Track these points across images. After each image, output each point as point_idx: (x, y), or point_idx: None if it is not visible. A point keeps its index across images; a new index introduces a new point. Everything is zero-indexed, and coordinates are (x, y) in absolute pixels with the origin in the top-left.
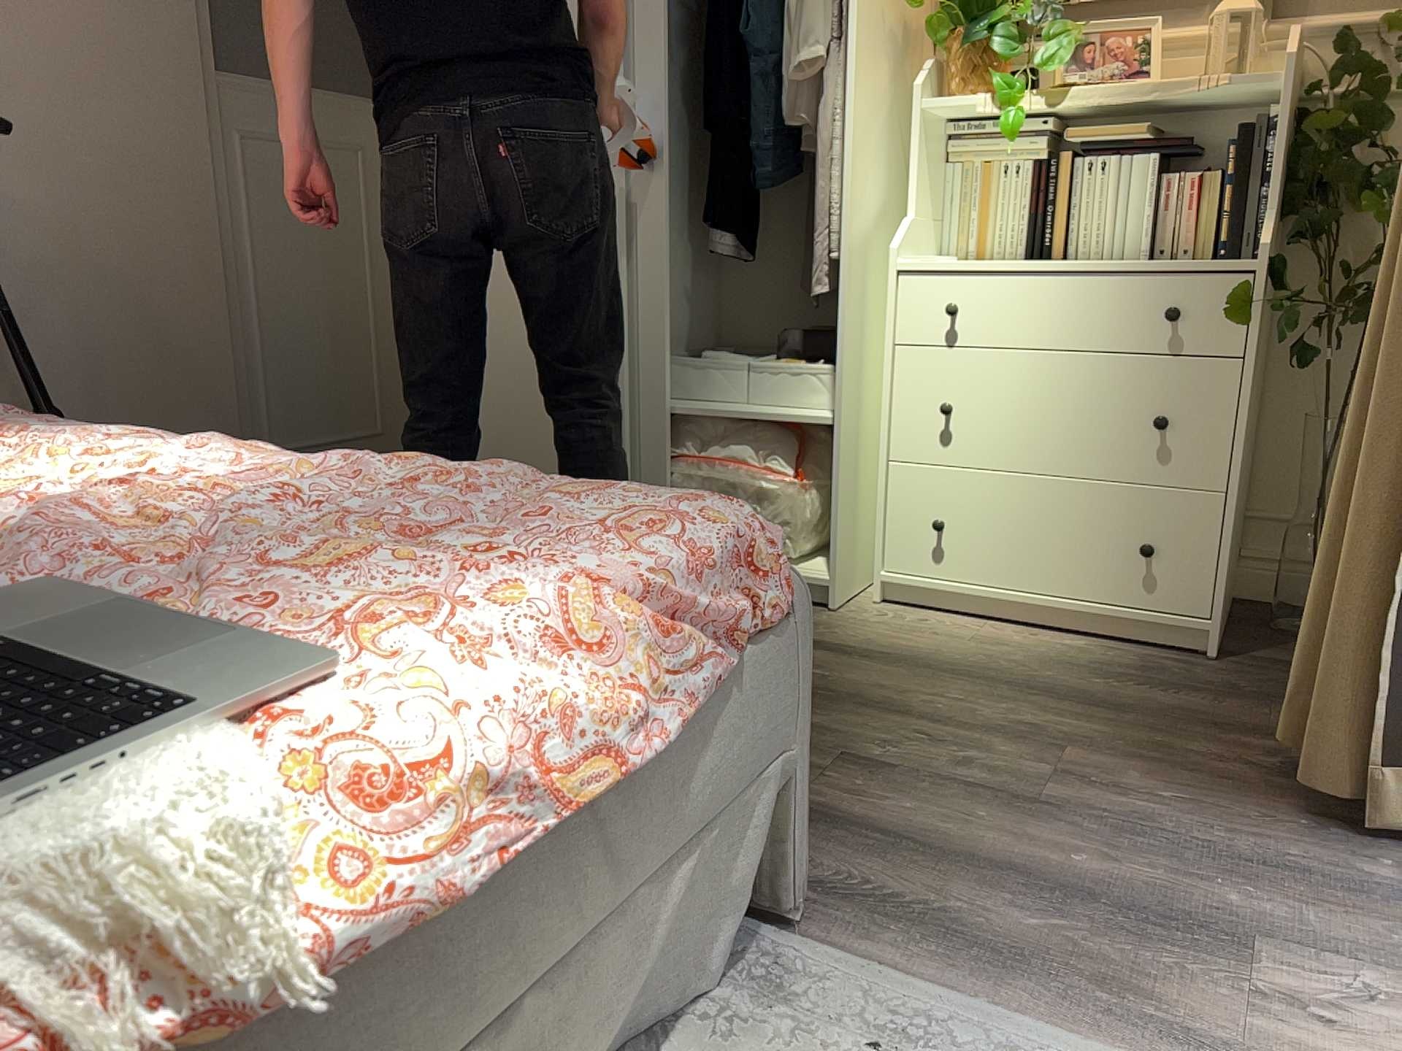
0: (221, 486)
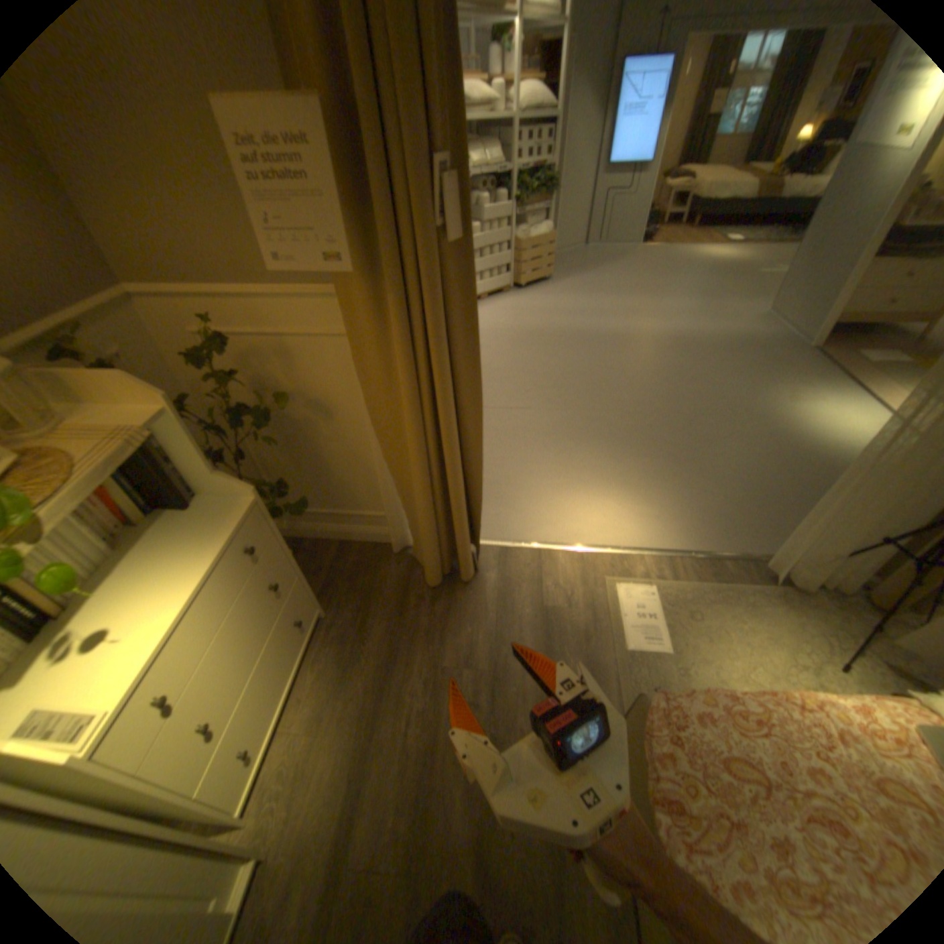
0: None
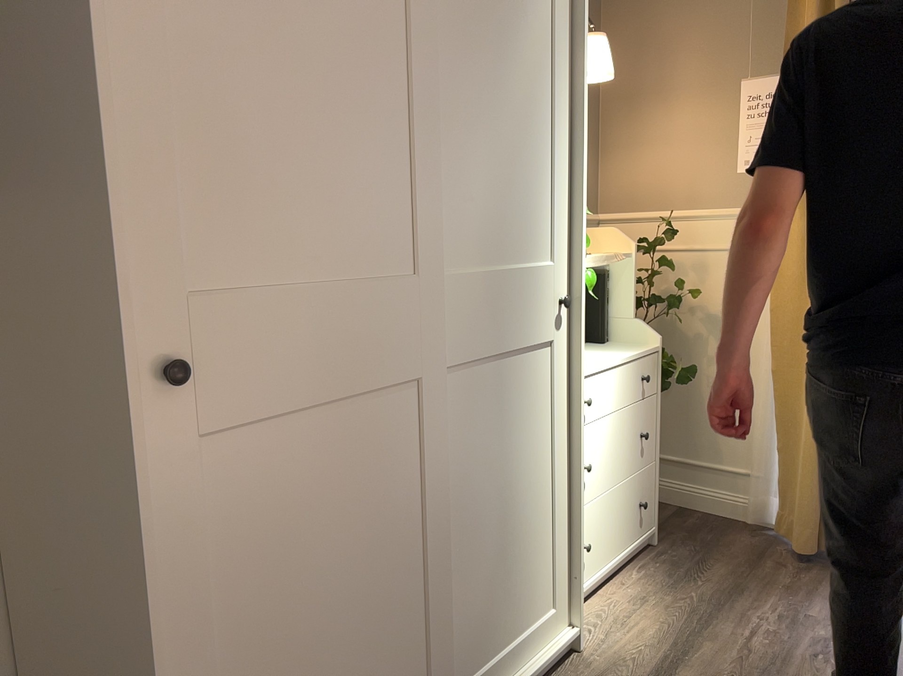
0: None
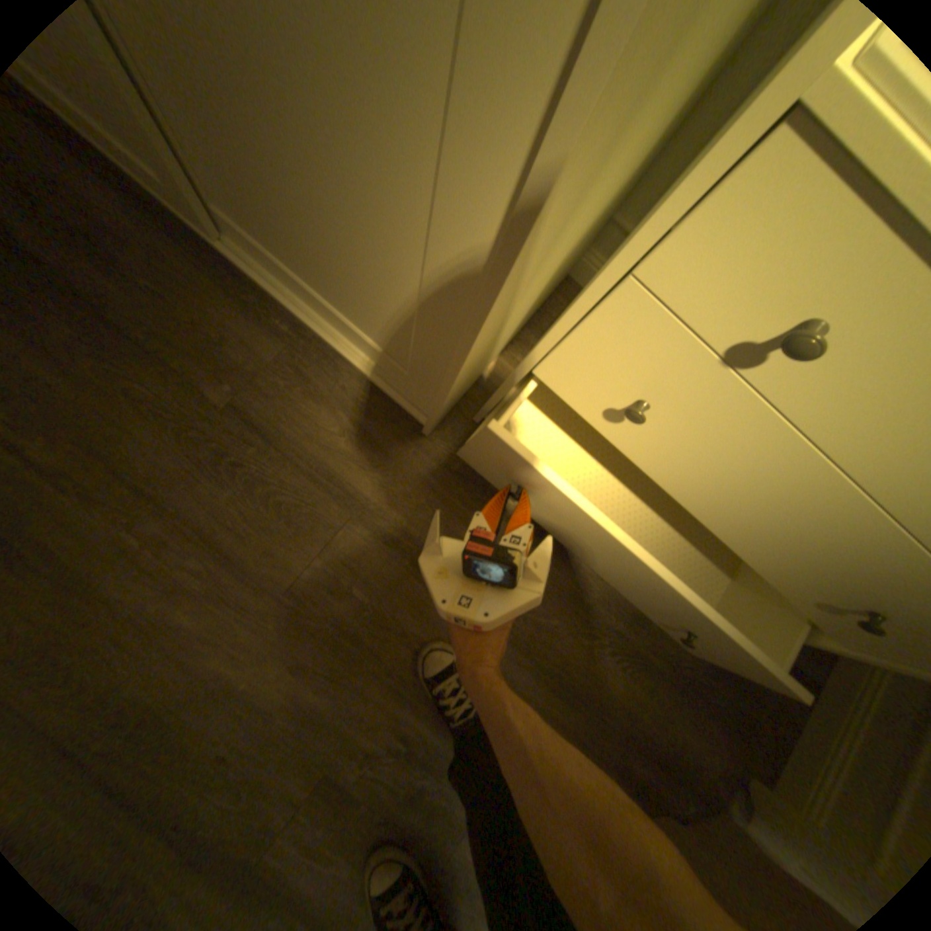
0: None
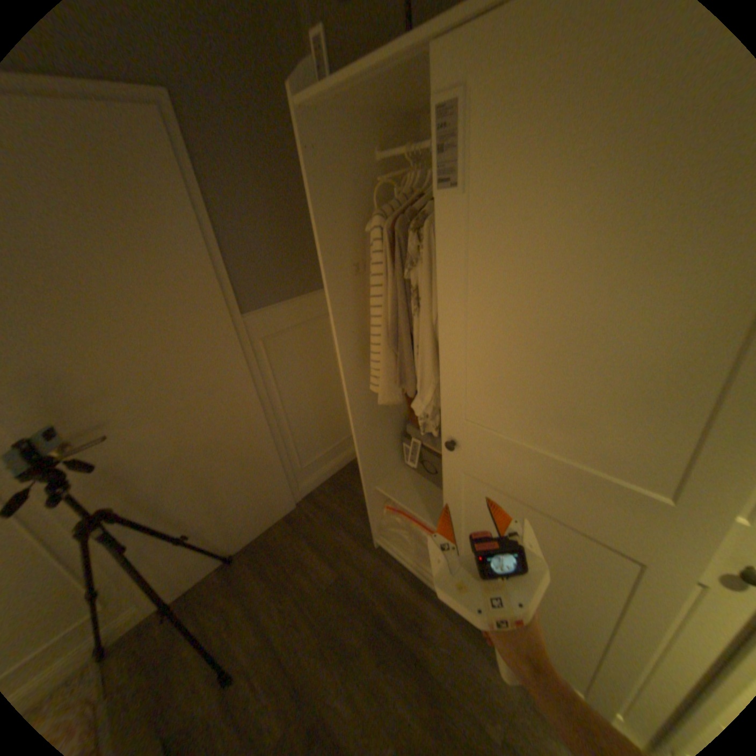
0: None
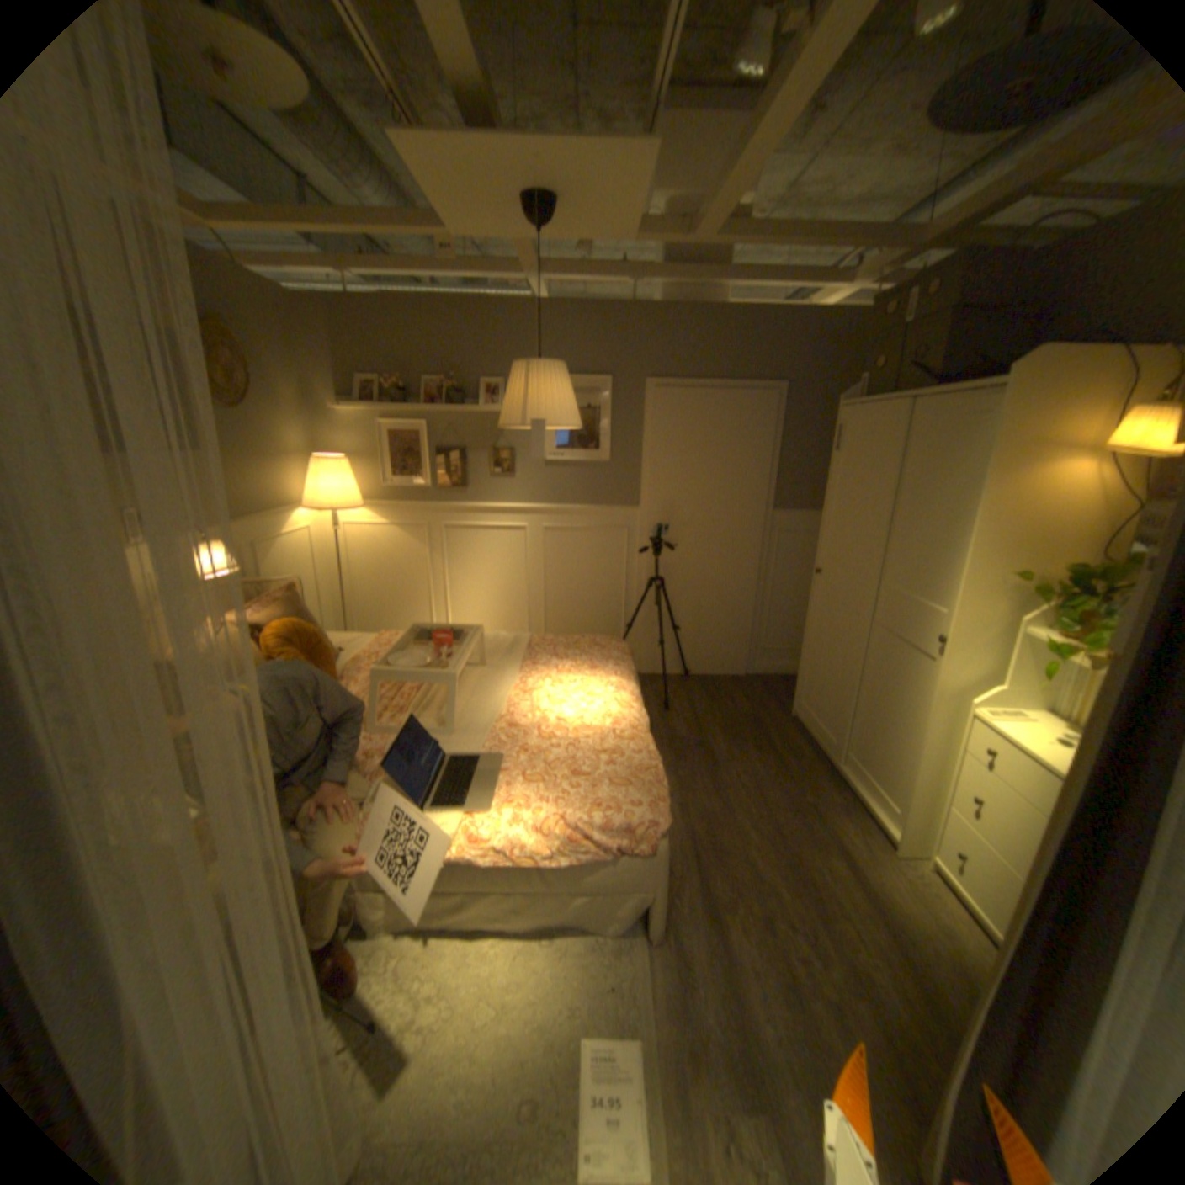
0: (586, 724)
